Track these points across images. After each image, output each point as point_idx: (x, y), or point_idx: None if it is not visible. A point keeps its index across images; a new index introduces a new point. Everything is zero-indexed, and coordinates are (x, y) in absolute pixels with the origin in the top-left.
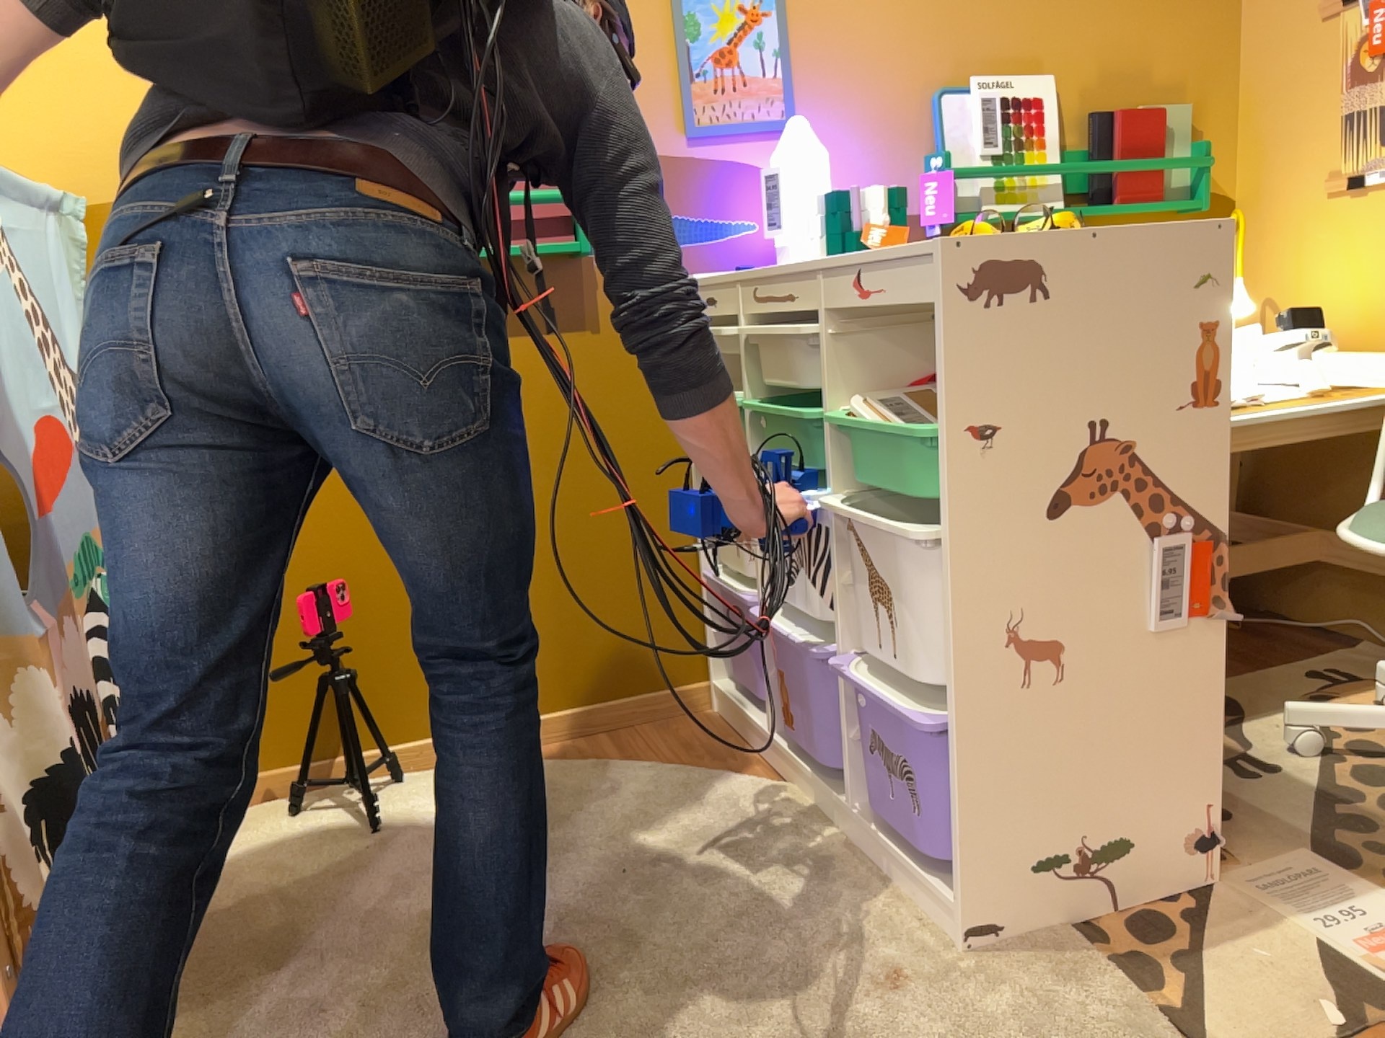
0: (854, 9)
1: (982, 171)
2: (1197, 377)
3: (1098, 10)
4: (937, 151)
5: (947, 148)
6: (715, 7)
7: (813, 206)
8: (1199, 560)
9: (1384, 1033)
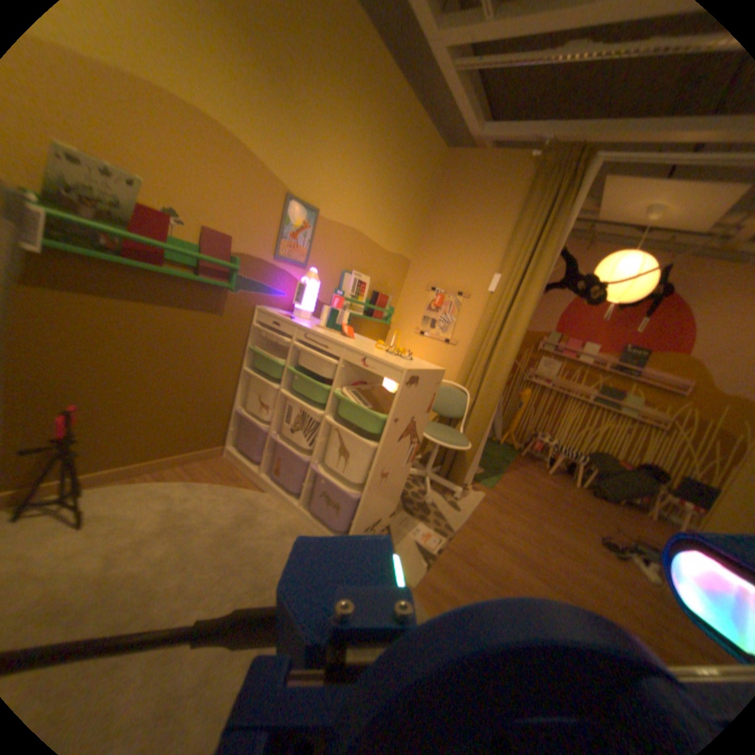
0: (332, 237)
1: (350, 301)
2: (430, 406)
3: (383, 264)
4: (339, 288)
5: (342, 290)
6: (297, 219)
7: (313, 301)
8: (416, 449)
9: (433, 563)
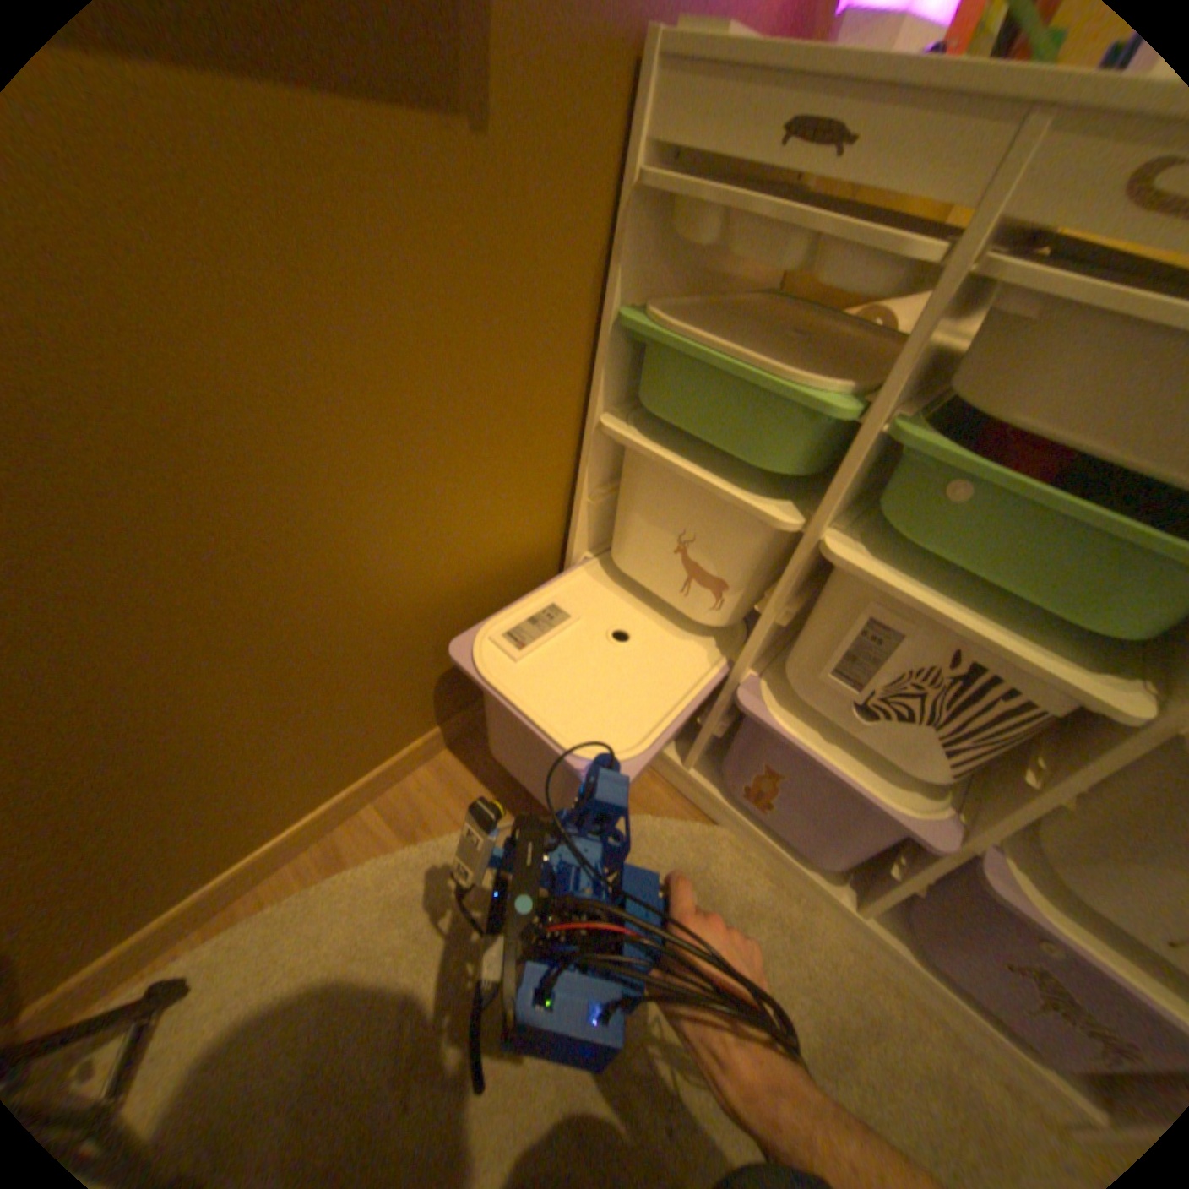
0: None
1: None
2: None
3: None
4: None
5: None
6: None
7: None
8: None
9: None
